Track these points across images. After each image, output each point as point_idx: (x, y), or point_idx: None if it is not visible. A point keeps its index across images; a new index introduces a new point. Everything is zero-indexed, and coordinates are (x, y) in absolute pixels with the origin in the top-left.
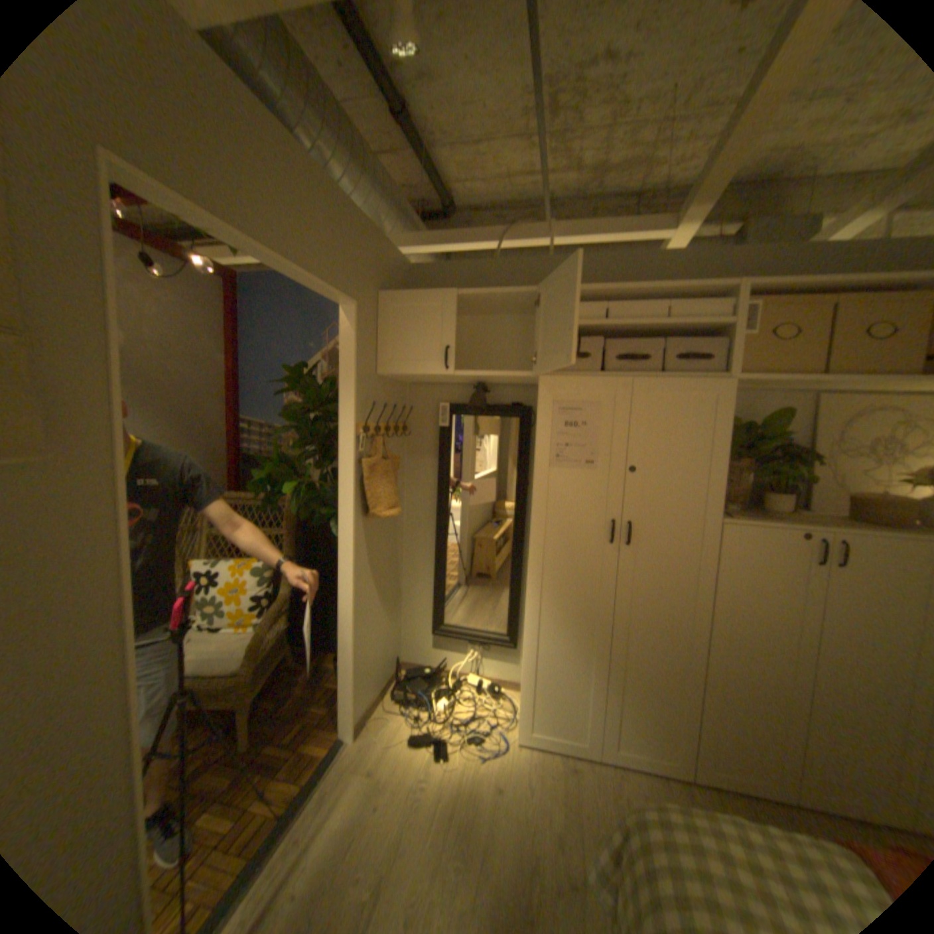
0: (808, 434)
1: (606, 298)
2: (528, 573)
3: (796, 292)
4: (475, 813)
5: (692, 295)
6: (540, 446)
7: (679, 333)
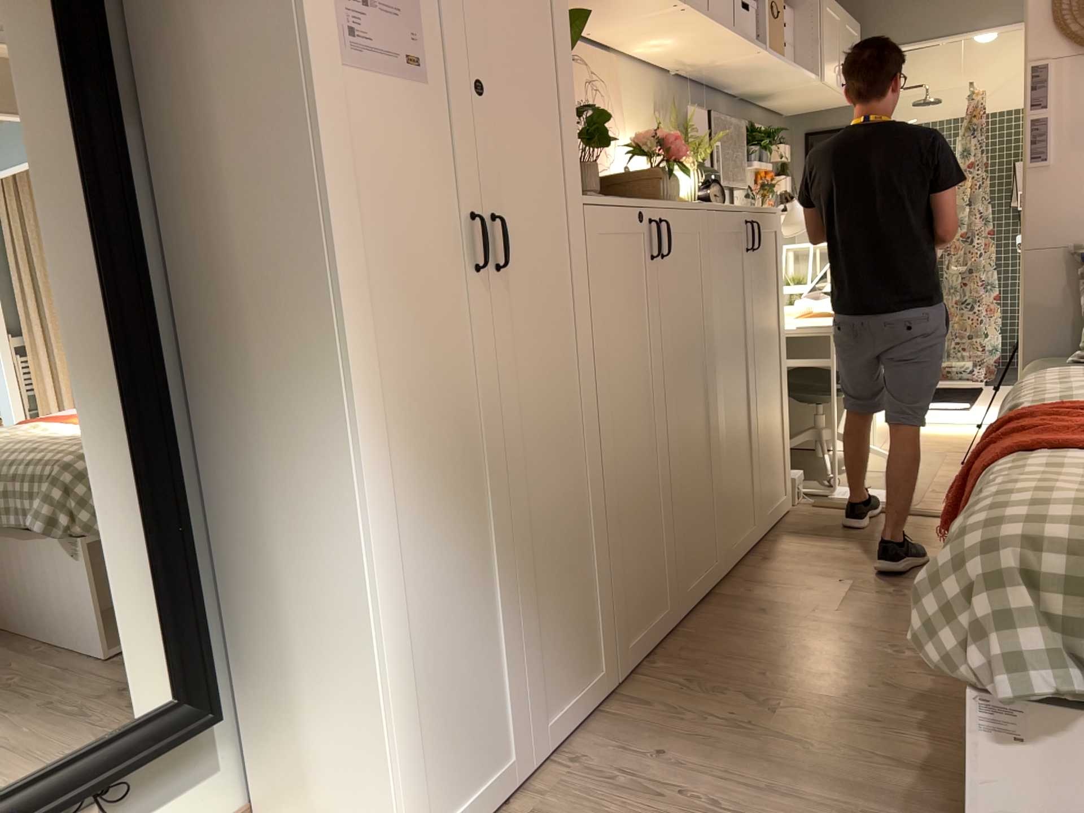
0: None
1: None
2: (346, 396)
3: None
4: None
5: None
6: None
7: None
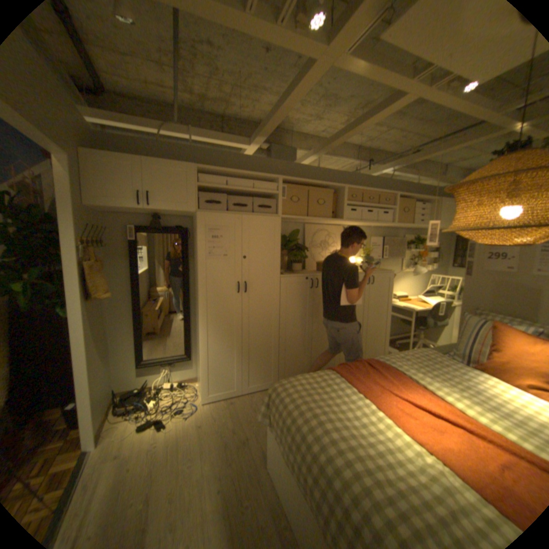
0: (302, 239)
1: (225, 174)
2: (200, 314)
3: (296, 183)
4: (189, 440)
5: (261, 179)
6: (201, 248)
7: (257, 195)
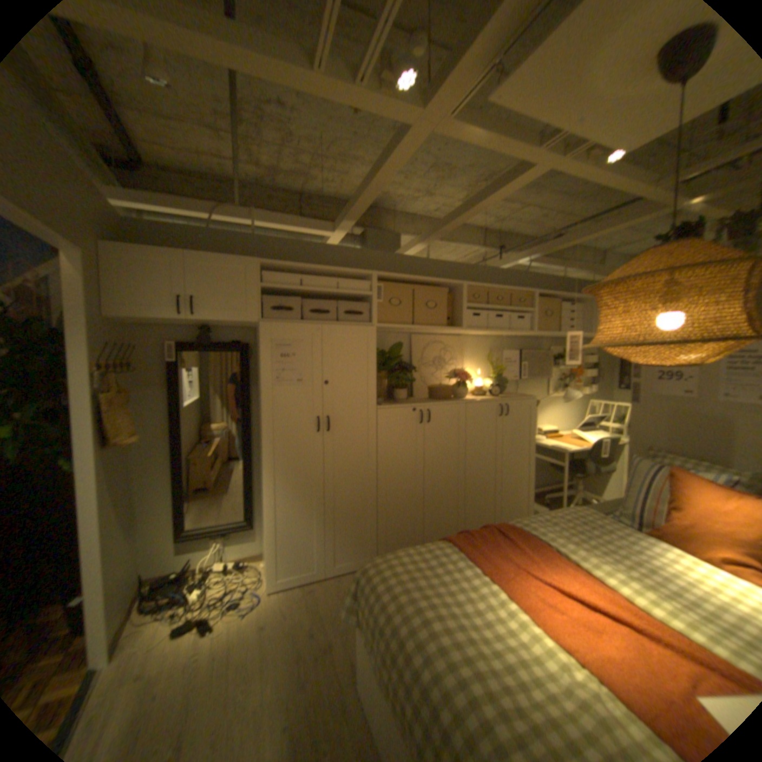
0: (407, 356)
1: (298, 271)
2: (263, 464)
3: (396, 281)
4: (244, 650)
5: (348, 276)
6: (264, 371)
7: (342, 298)
